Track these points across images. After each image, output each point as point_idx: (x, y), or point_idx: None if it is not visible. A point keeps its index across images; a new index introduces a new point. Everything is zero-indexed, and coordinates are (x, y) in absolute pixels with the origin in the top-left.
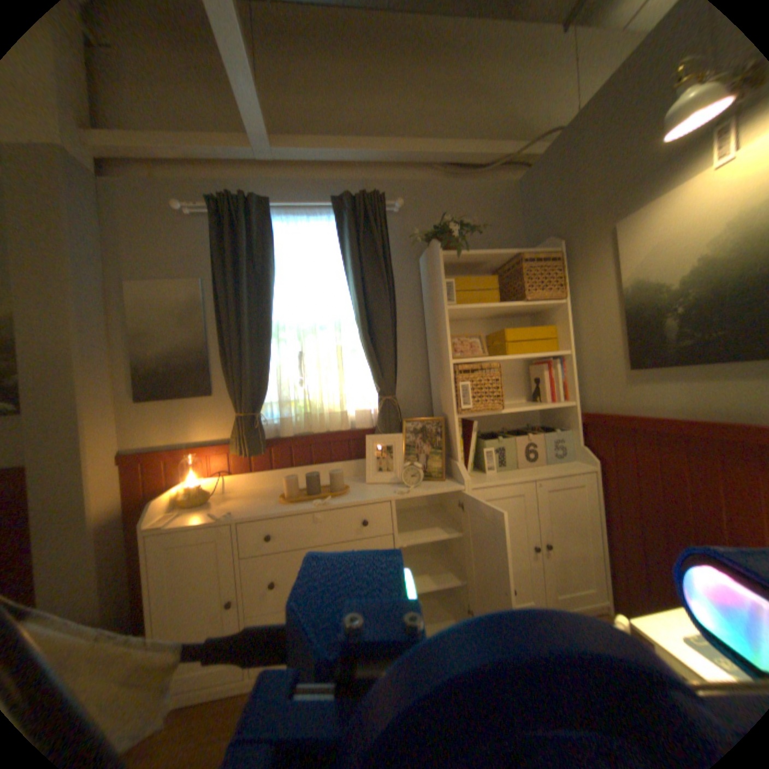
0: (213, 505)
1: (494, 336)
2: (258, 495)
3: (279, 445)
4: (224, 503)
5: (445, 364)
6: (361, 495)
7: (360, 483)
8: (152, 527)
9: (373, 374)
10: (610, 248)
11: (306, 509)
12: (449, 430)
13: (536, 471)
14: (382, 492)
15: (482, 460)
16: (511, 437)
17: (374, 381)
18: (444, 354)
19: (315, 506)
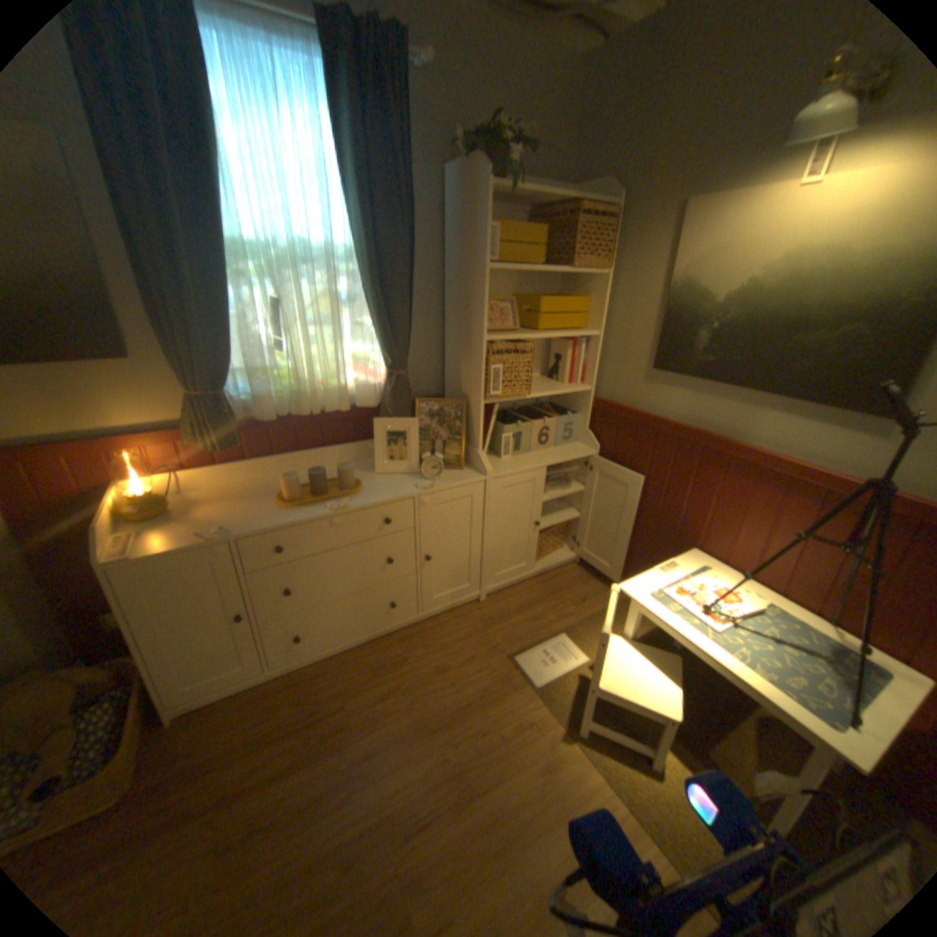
0: (178, 514)
1: (524, 301)
2: (237, 495)
3: (253, 430)
4: (194, 510)
5: (475, 339)
6: (378, 492)
7: (367, 474)
8: (104, 555)
9: (378, 337)
10: (672, 225)
11: (320, 514)
12: (469, 415)
13: (546, 456)
14: (400, 486)
15: (495, 444)
16: (527, 421)
17: (379, 347)
18: (475, 327)
19: (331, 510)
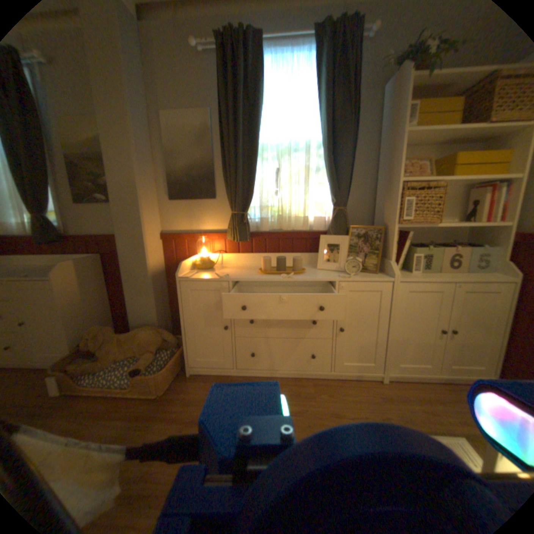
0: (217, 270)
1: (444, 161)
2: (244, 268)
3: (258, 237)
4: (223, 269)
5: (395, 182)
6: (314, 275)
7: (312, 269)
8: (183, 277)
9: (331, 189)
10: None
11: (276, 279)
12: (387, 237)
13: (458, 277)
14: (329, 275)
15: (410, 263)
16: (441, 248)
17: (331, 195)
18: (396, 173)
19: (283, 278)
